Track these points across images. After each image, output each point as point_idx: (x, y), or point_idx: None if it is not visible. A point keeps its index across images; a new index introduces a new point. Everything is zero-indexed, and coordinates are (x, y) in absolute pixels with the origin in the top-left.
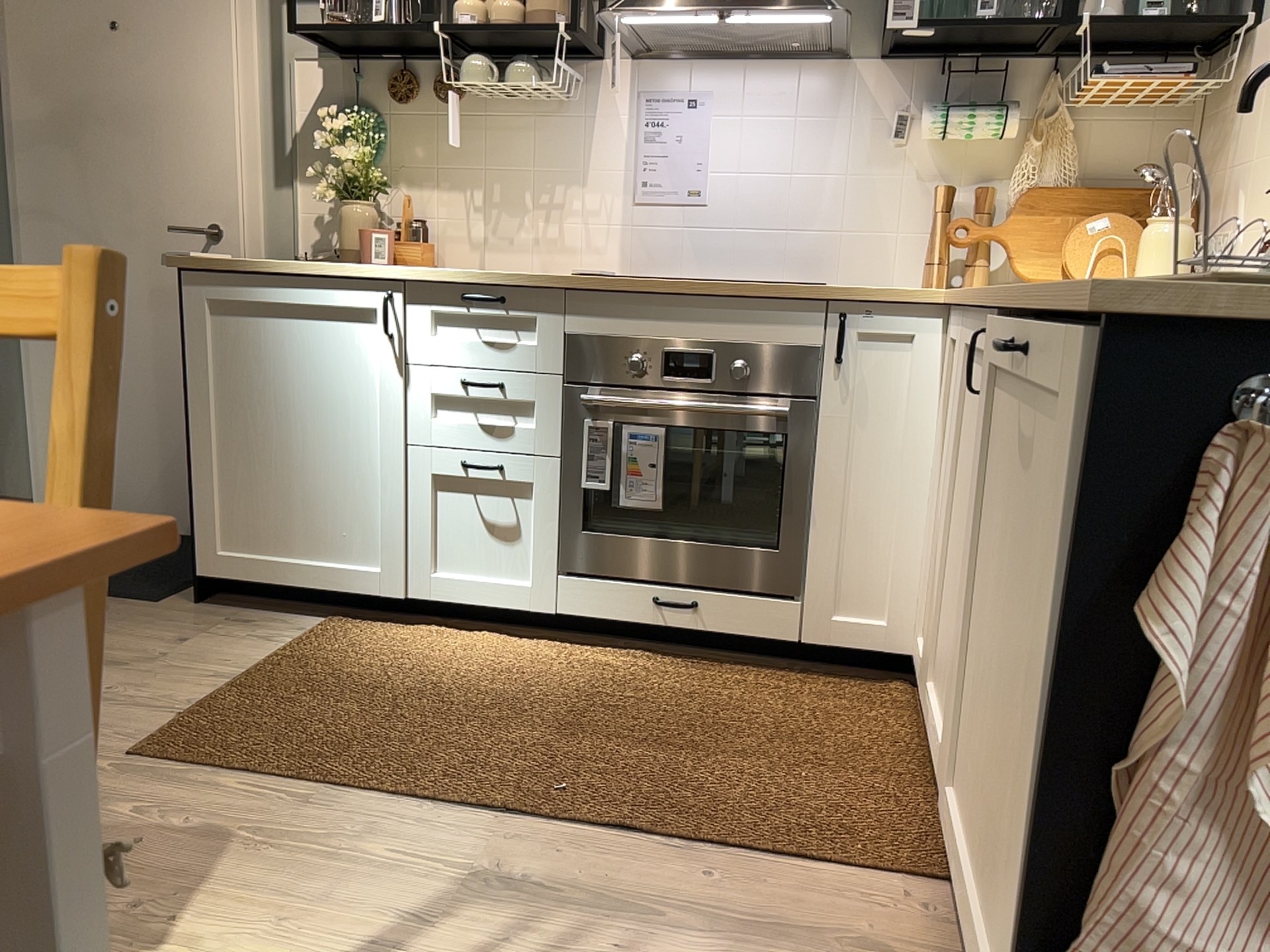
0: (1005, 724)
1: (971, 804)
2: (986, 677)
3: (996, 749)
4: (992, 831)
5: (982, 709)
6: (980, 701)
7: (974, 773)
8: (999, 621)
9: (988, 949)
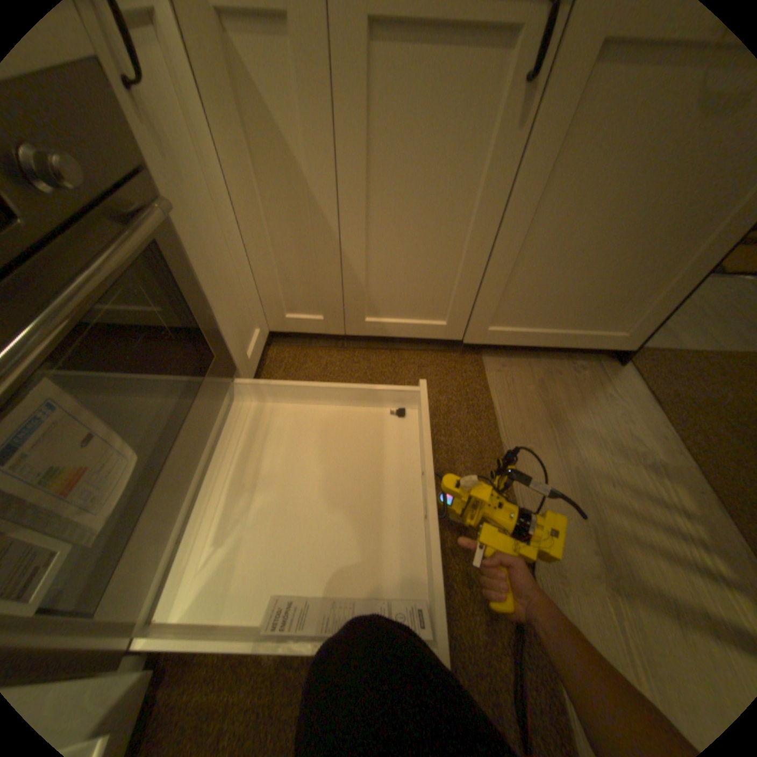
0: (594, 267)
1: (512, 320)
2: (539, 264)
3: (573, 282)
4: (567, 310)
5: (531, 280)
6: (522, 279)
7: (518, 308)
8: (573, 229)
9: (583, 337)
